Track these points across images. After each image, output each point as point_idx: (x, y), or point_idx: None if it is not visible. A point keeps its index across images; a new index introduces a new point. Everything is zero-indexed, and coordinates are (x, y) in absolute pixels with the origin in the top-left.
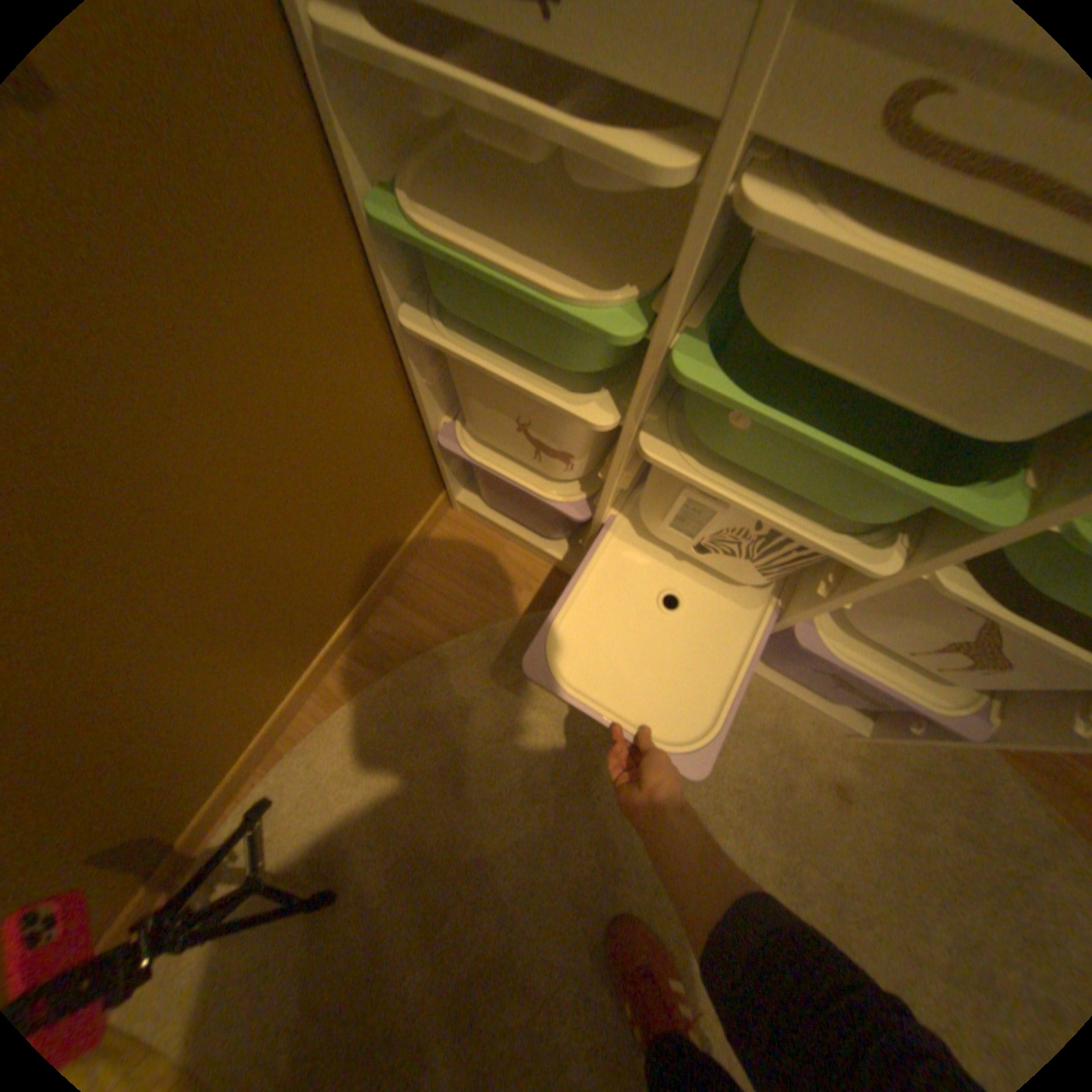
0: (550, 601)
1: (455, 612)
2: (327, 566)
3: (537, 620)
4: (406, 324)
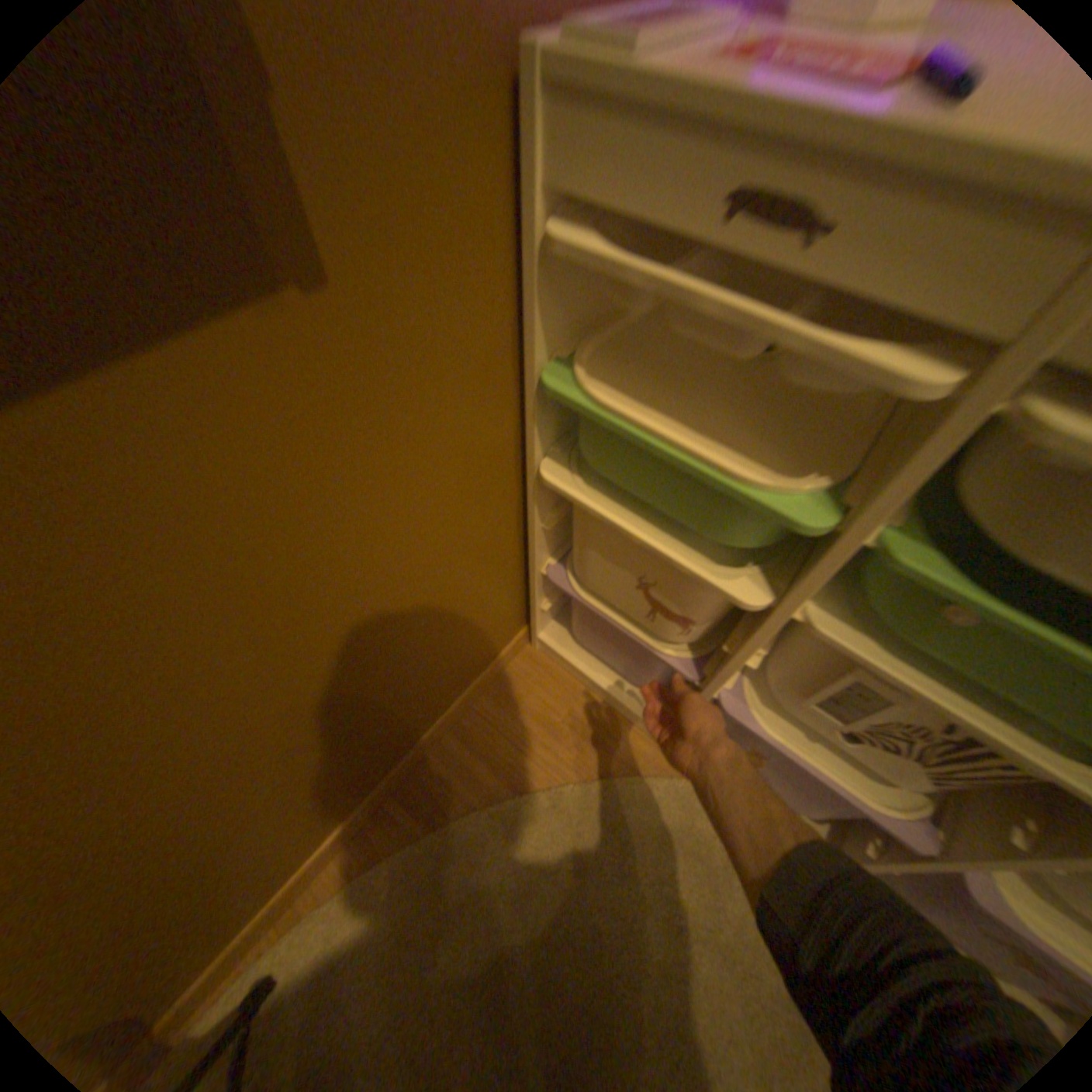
0: (627, 768)
1: (519, 763)
2: (404, 700)
3: (611, 789)
4: (541, 475)
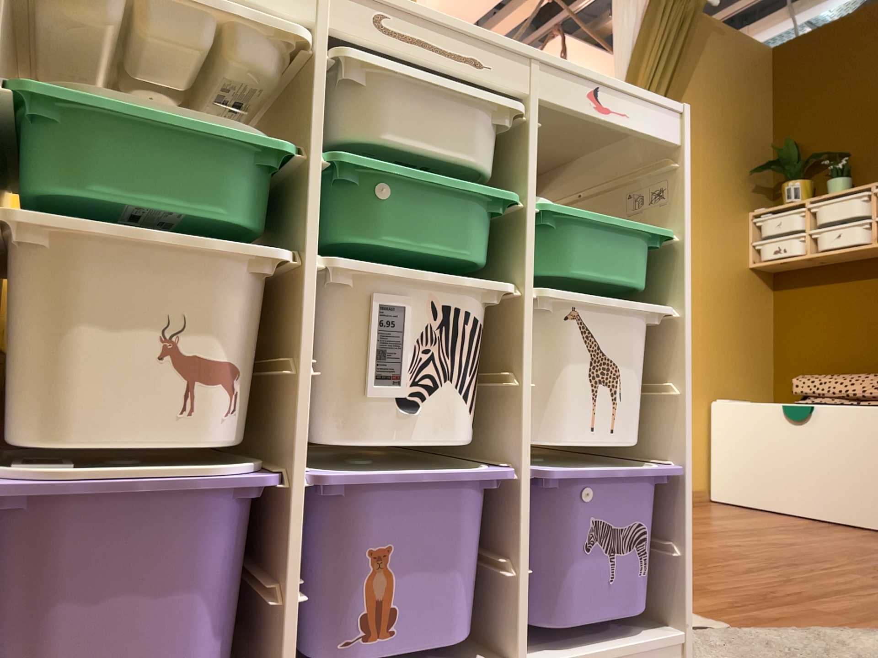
0: None
1: None
2: None
3: None
4: None
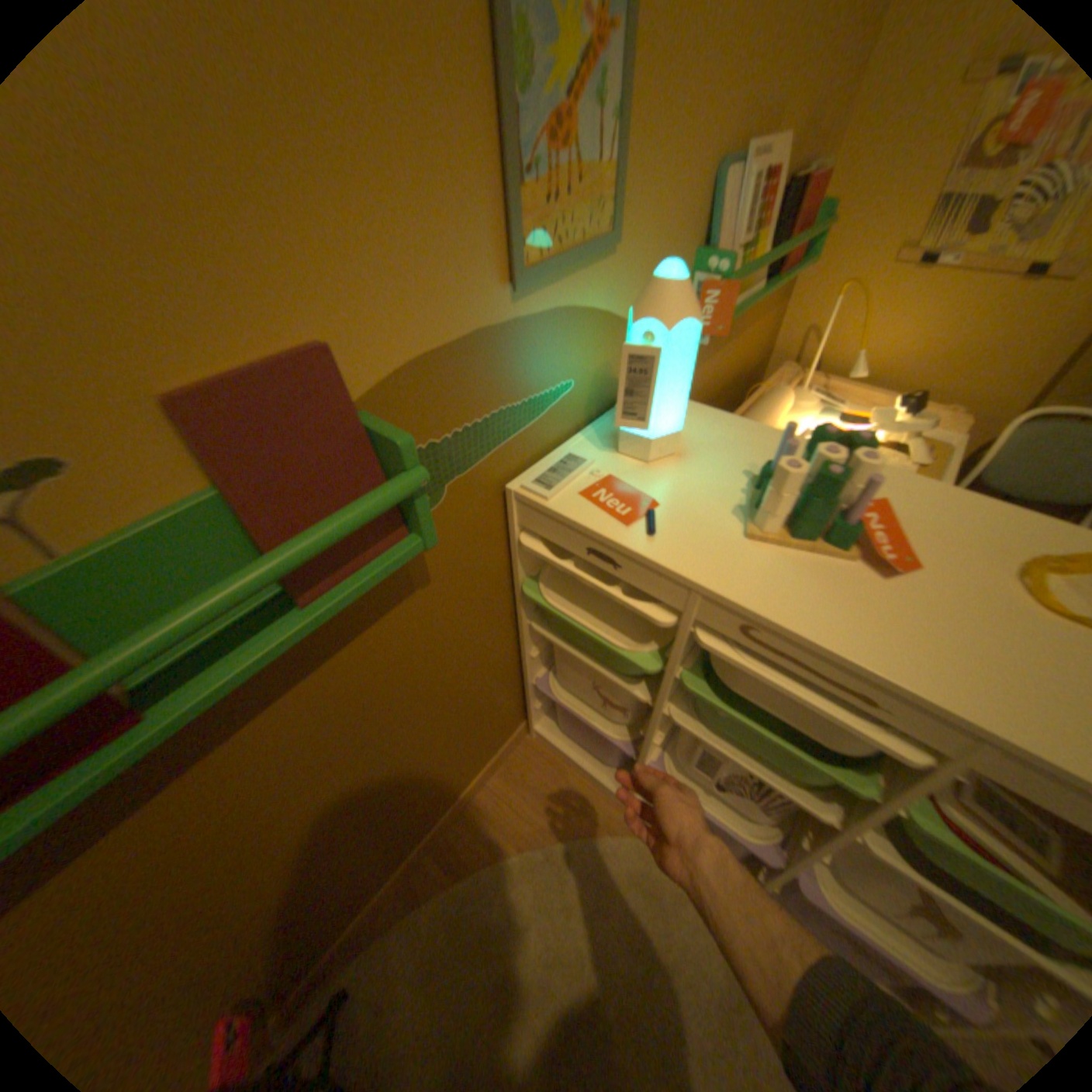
0: (602, 829)
1: (522, 828)
2: (442, 775)
3: (590, 846)
4: (527, 628)
